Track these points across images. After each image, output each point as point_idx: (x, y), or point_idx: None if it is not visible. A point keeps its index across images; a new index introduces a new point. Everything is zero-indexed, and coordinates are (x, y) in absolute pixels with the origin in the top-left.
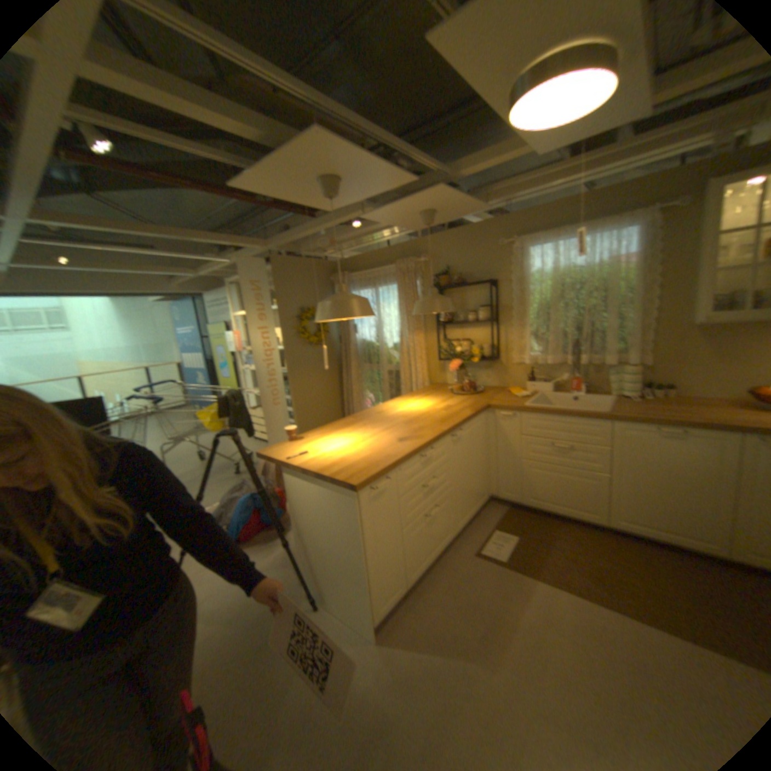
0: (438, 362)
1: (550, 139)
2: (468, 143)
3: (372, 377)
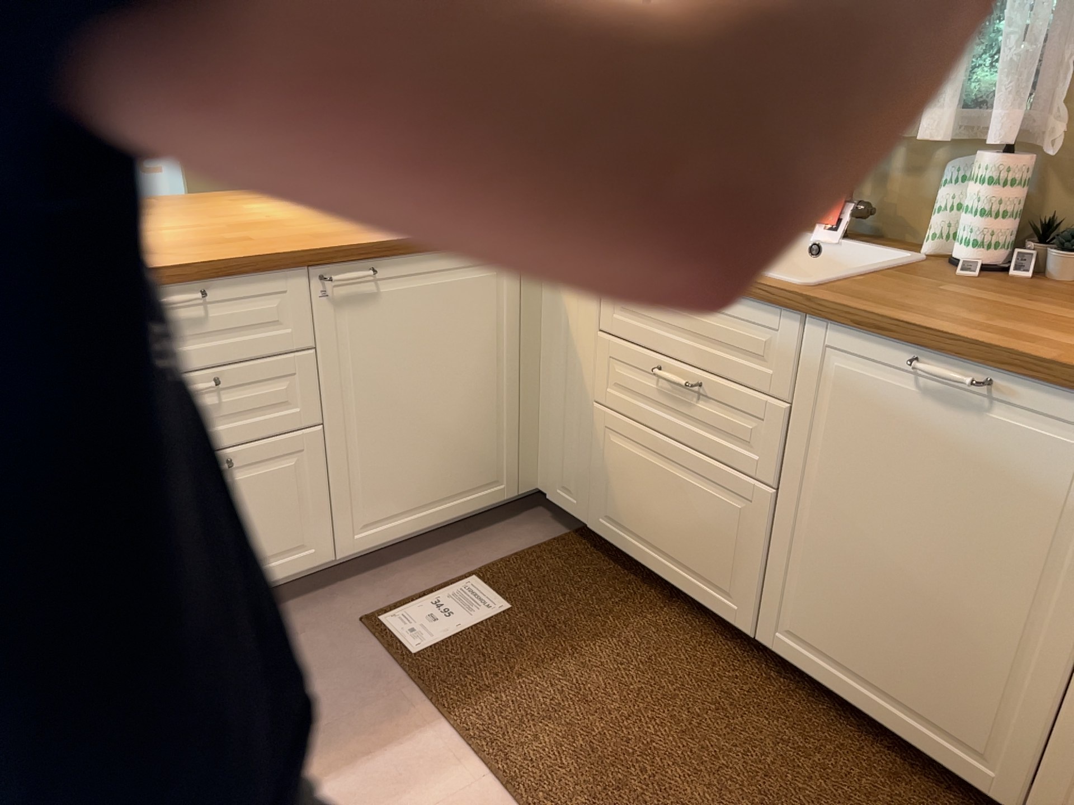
0: None
1: None
2: None
3: None
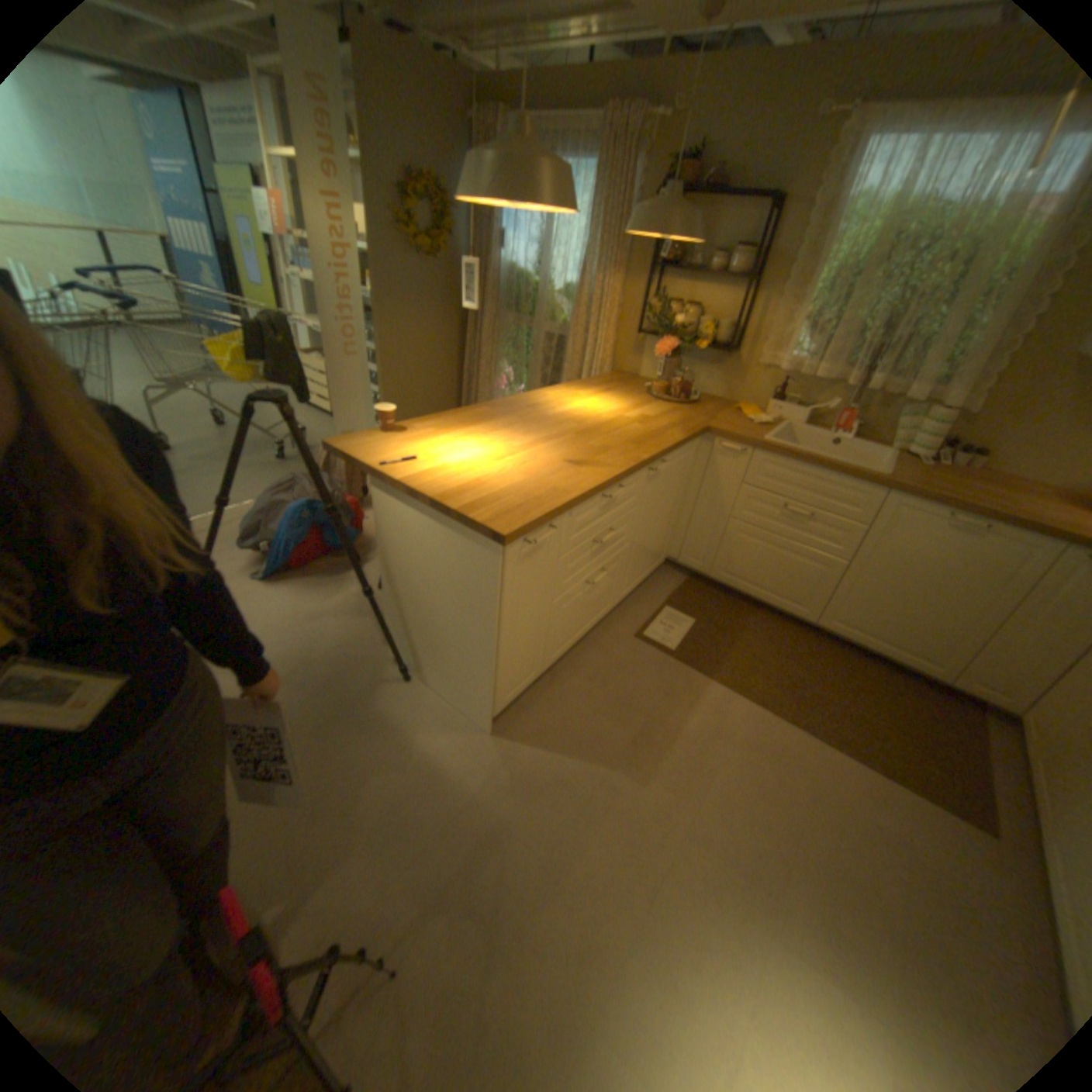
0: (633, 335)
1: None
2: None
3: (514, 338)
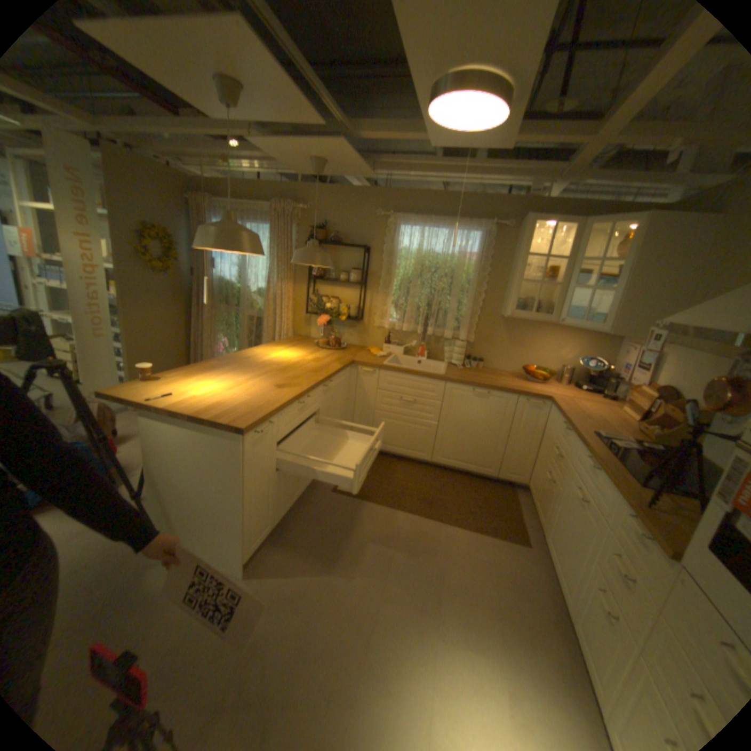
0: (304, 315)
1: (445, 137)
2: (365, 104)
3: (227, 320)
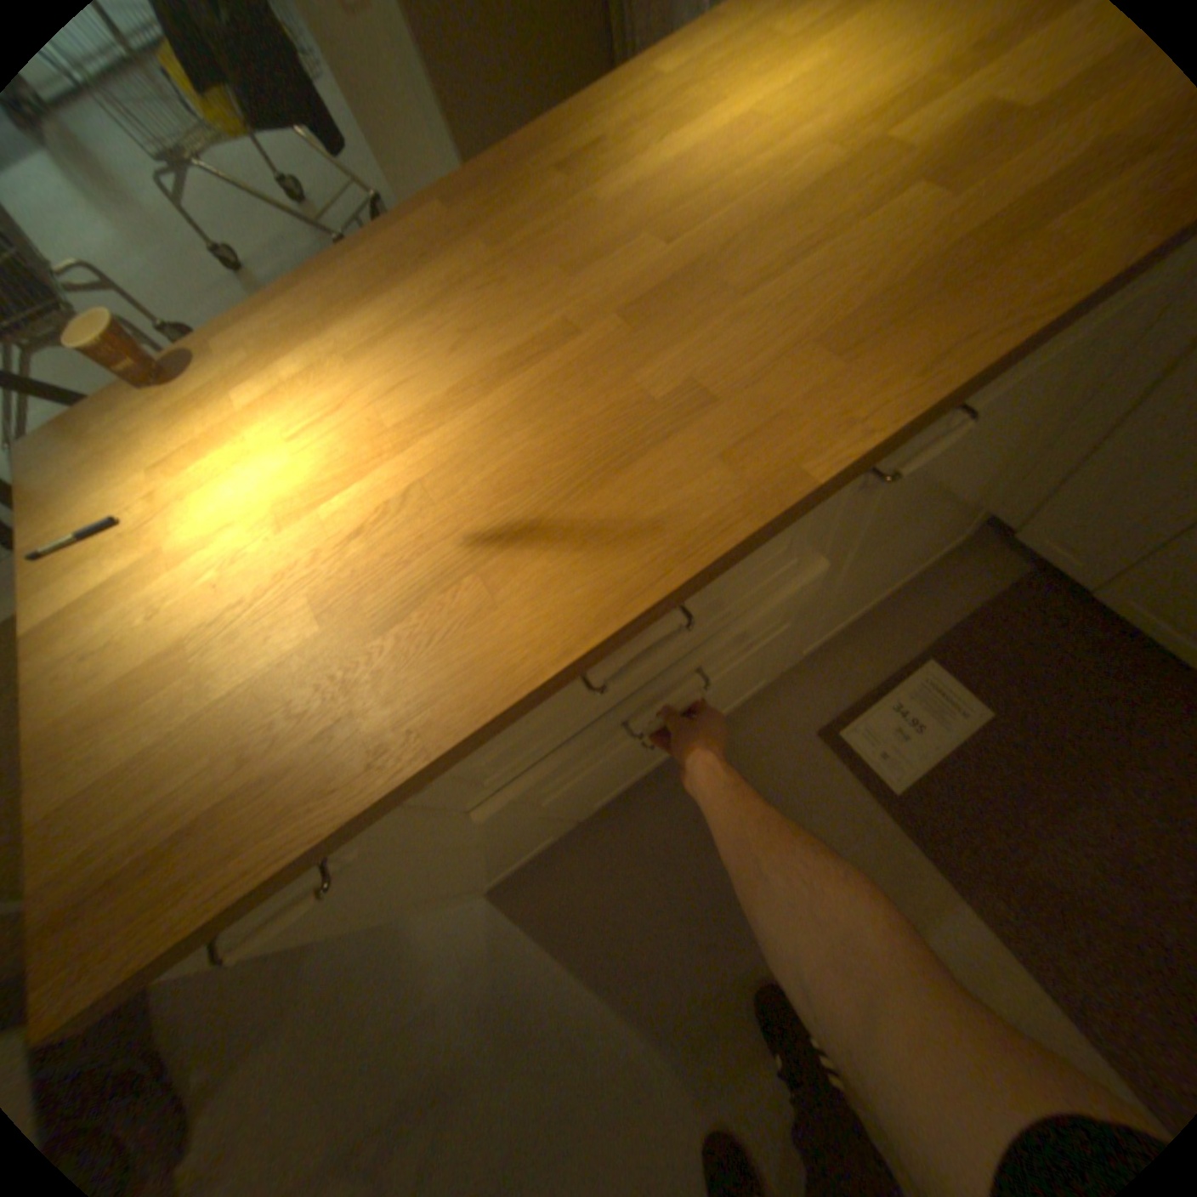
0: None
1: None
2: None
3: None
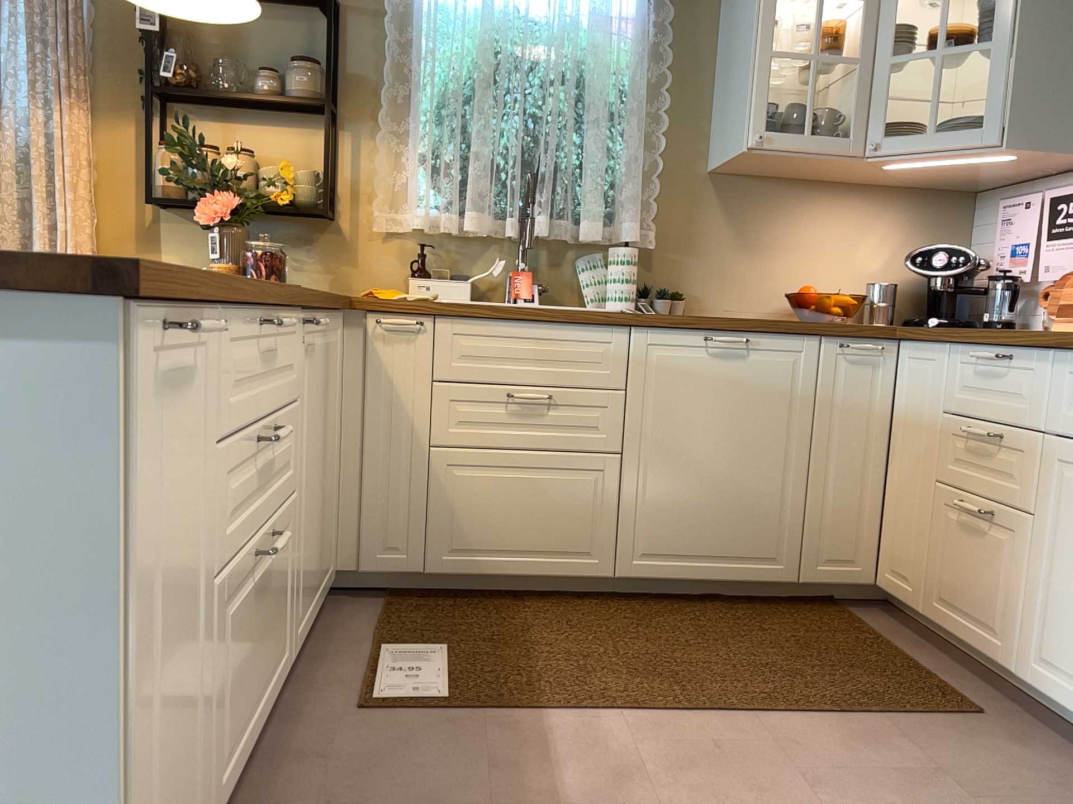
0: (138, 218)
1: None
2: None
3: None
